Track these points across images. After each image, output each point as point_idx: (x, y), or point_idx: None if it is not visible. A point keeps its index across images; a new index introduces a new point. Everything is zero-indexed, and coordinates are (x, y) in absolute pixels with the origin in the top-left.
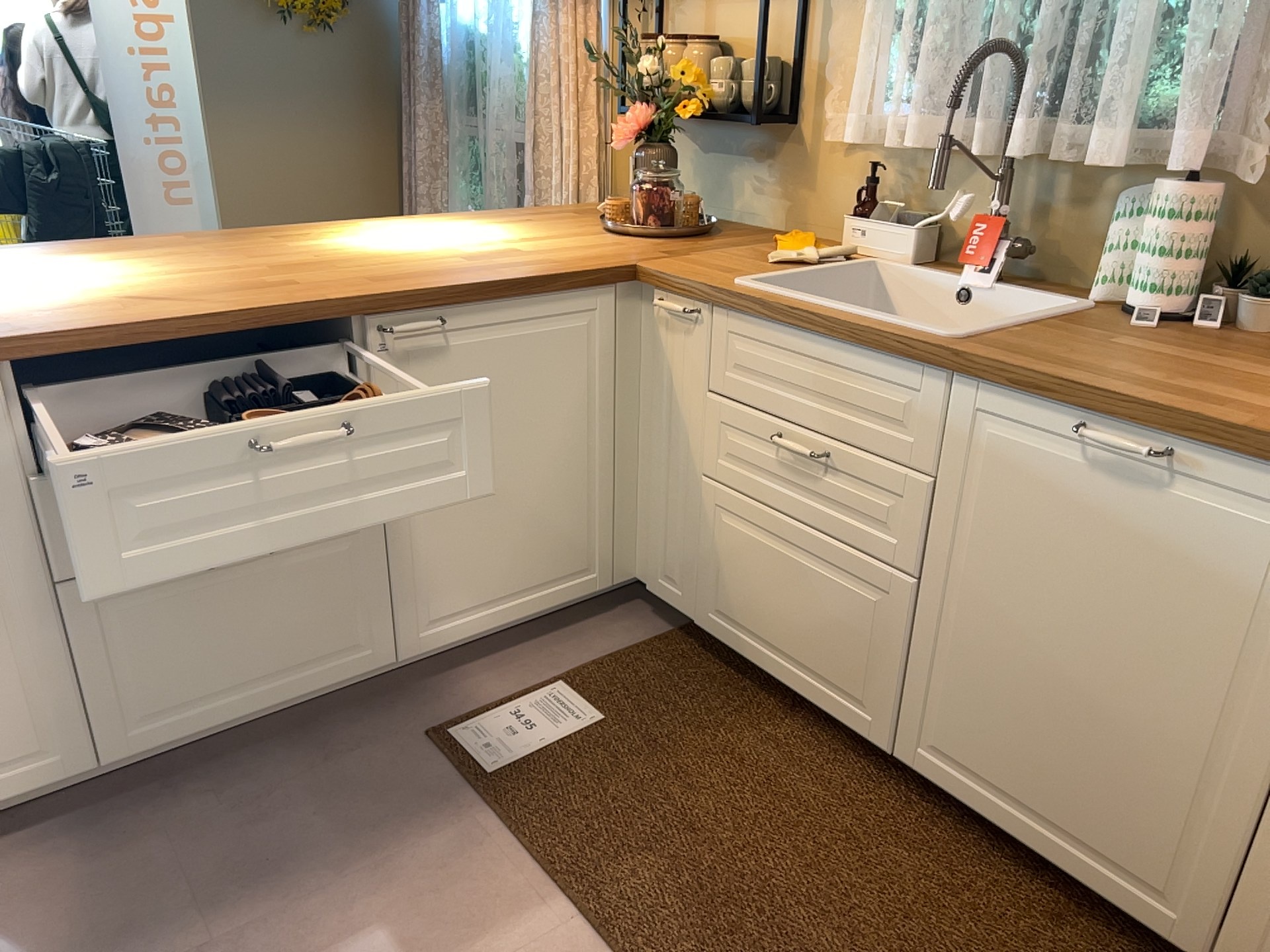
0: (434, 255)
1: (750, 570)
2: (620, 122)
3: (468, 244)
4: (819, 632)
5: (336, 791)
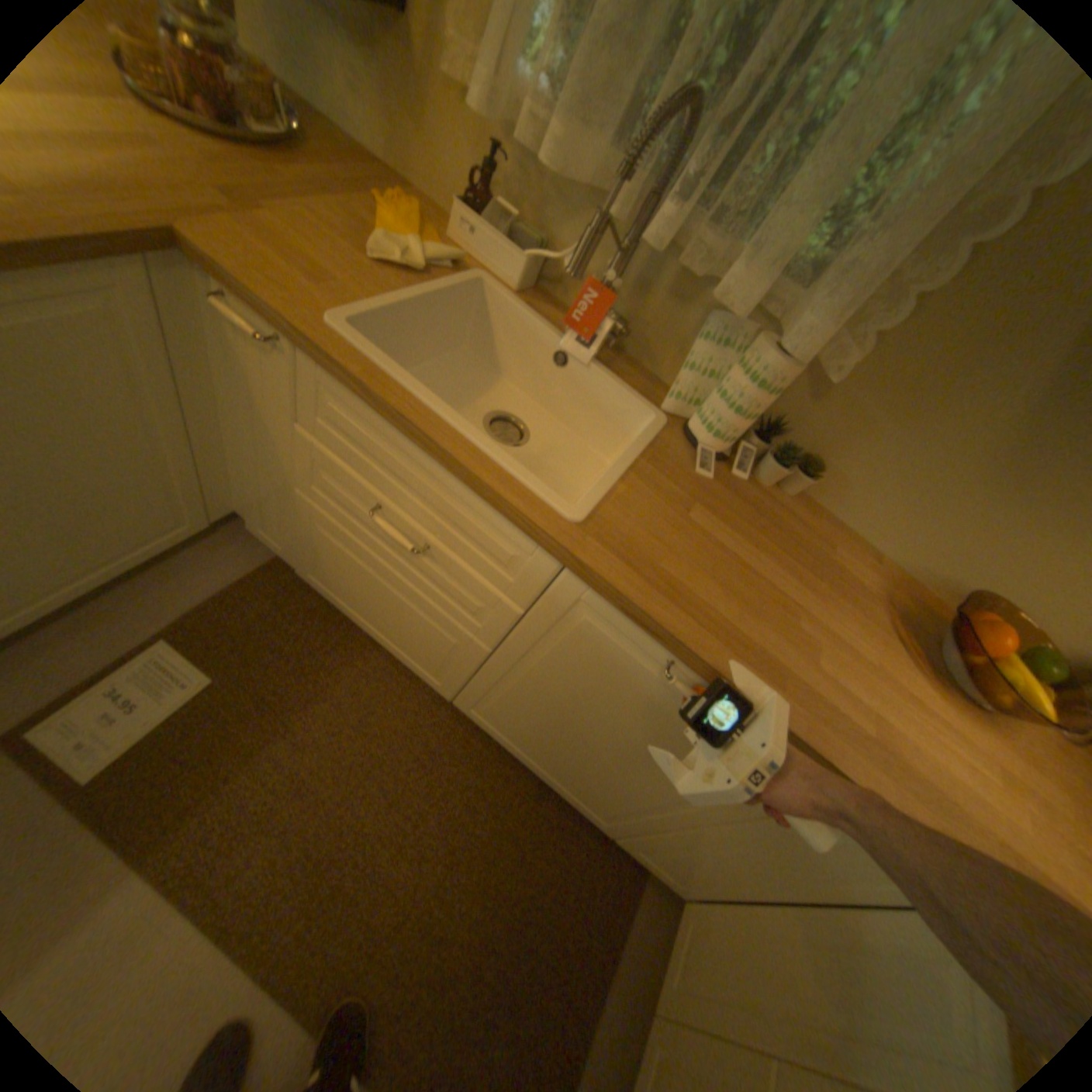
0: None
1: (345, 573)
2: None
3: None
4: (405, 633)
5: None
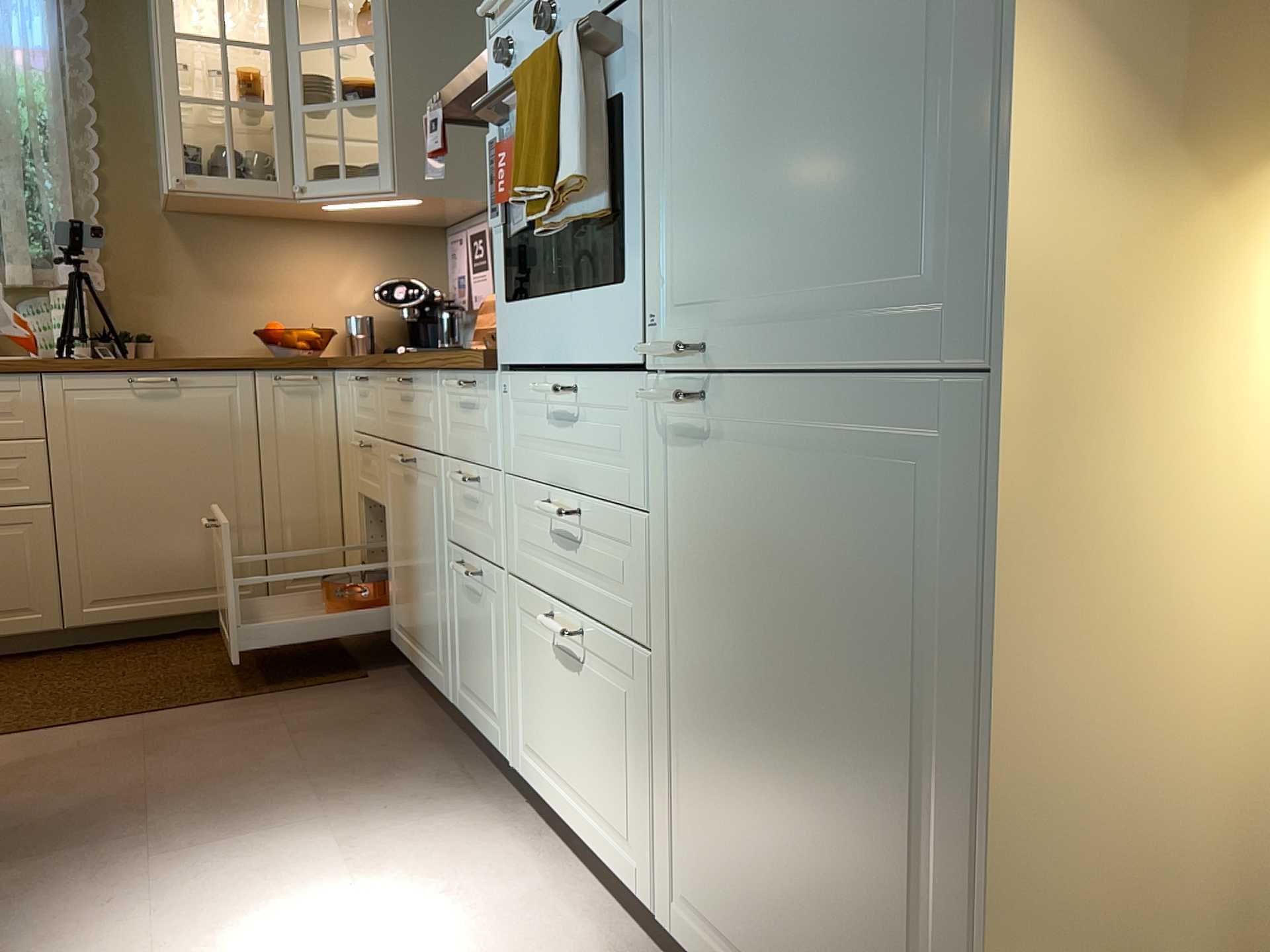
0: None
1: None
2: None
3: None
4: None
5: None
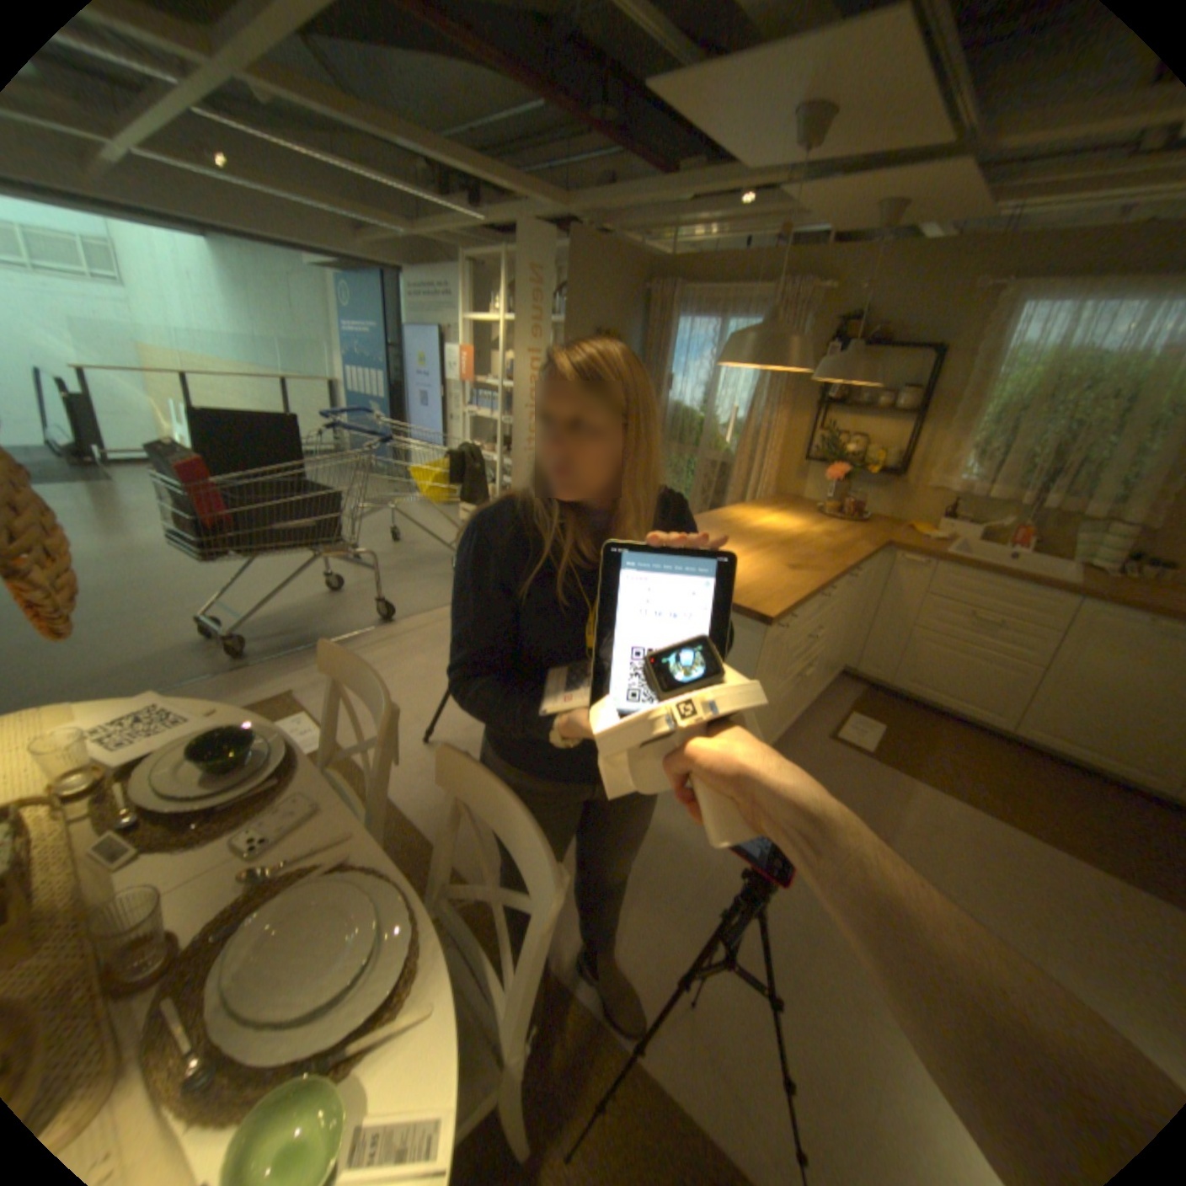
0: (809, 535)
1: (938, 665)
2: (829, 469)
3: (803, 527)
4: (979, 689)
5: (825, 765)
